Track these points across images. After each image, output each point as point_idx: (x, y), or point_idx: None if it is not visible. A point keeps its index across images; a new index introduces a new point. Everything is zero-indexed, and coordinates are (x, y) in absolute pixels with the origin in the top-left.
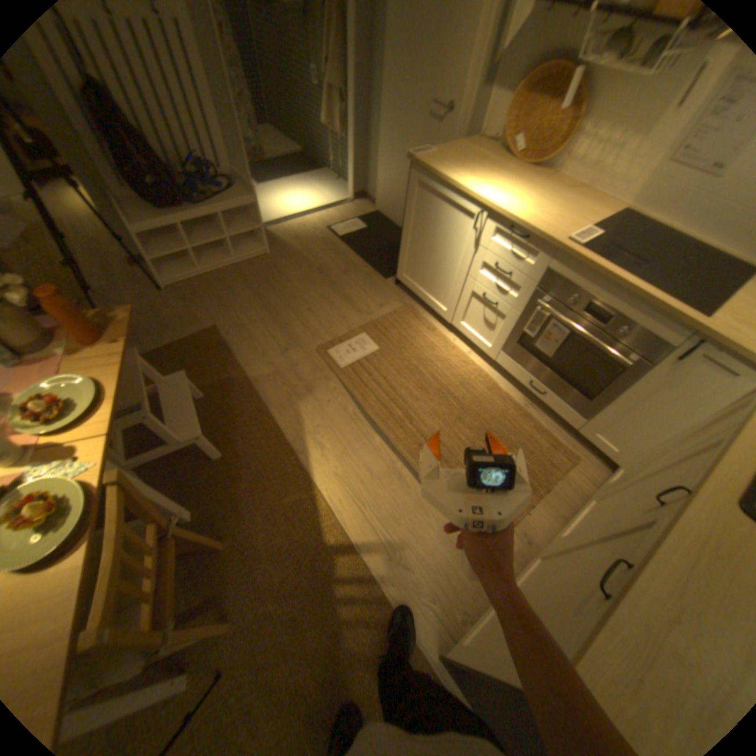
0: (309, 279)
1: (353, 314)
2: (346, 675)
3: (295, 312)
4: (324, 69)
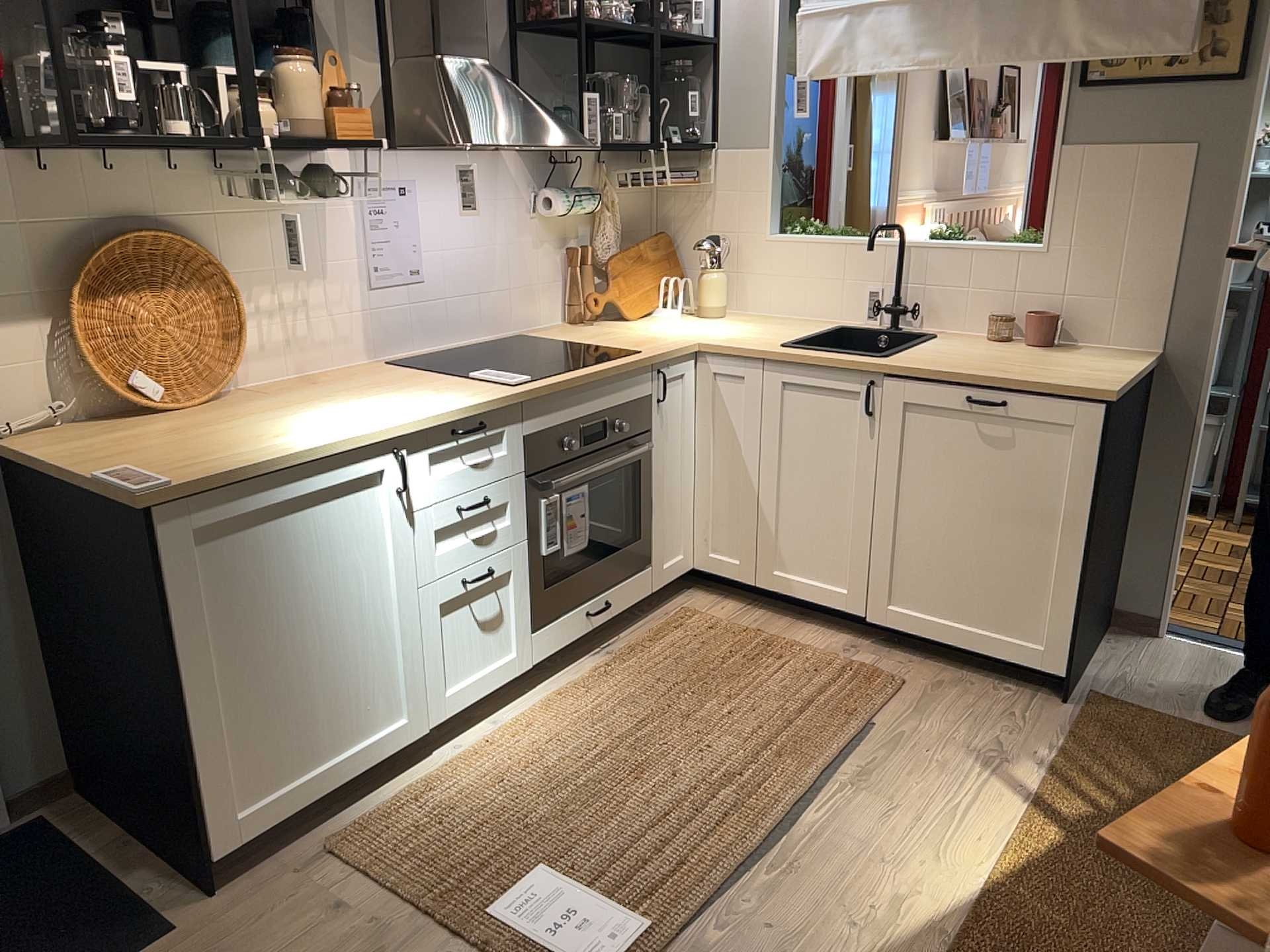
0: None
1: None
2: (1182, 770)
3: None
4: None
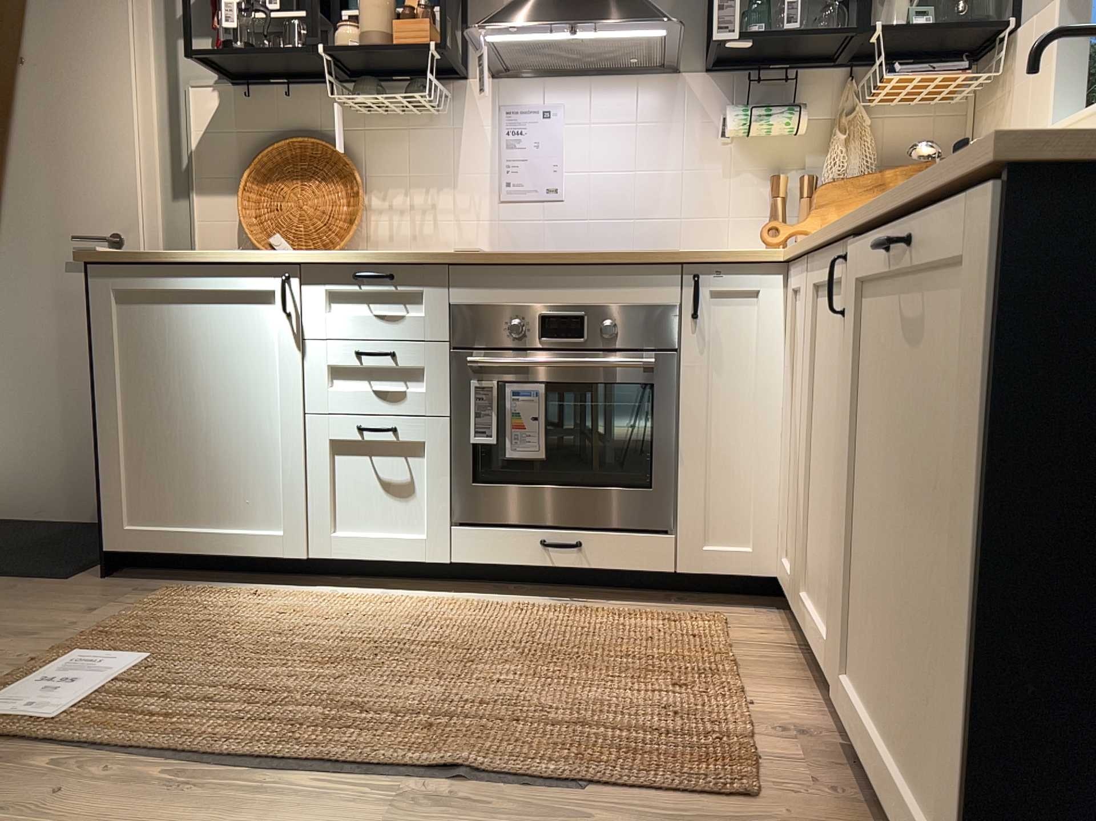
0: None
1: (7, 646)
2: None
3: None
4: None
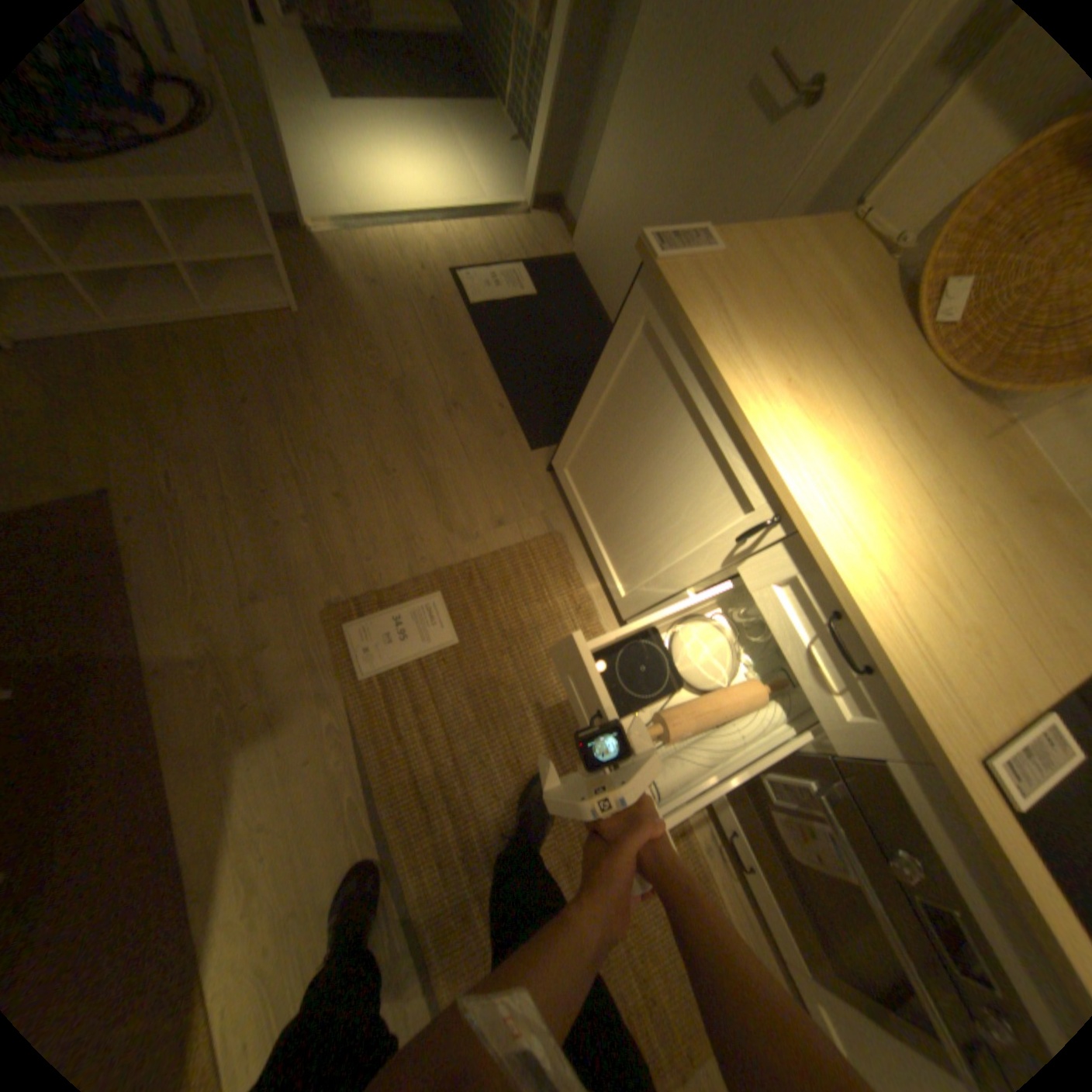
0: (366, 409)
1: (432, 532)
2: None
3: (305, 496)
4: None
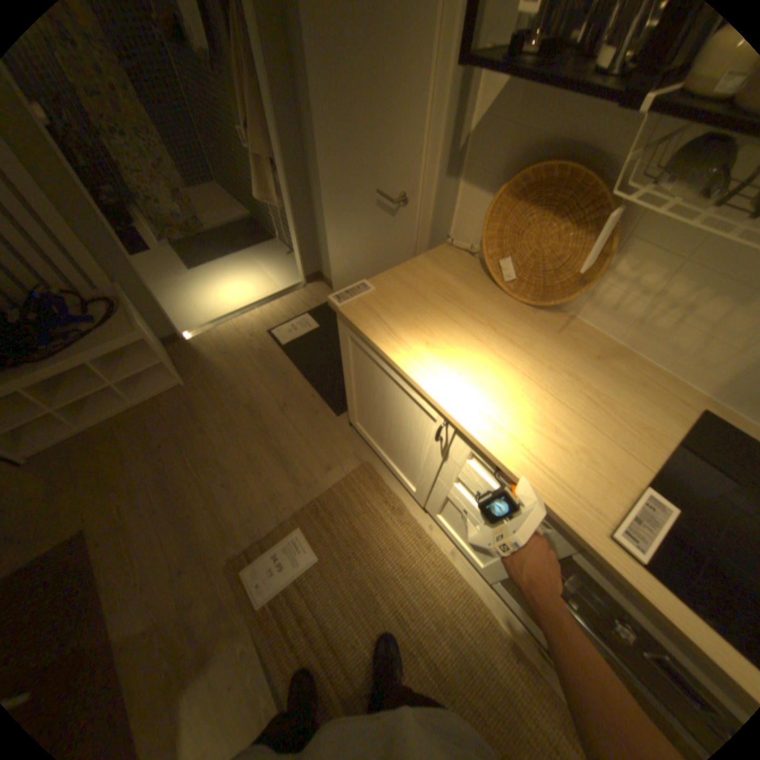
0: (232, 425)
1: (286, 488)
2: None
3: (203, 492)
4: (245, 135)
